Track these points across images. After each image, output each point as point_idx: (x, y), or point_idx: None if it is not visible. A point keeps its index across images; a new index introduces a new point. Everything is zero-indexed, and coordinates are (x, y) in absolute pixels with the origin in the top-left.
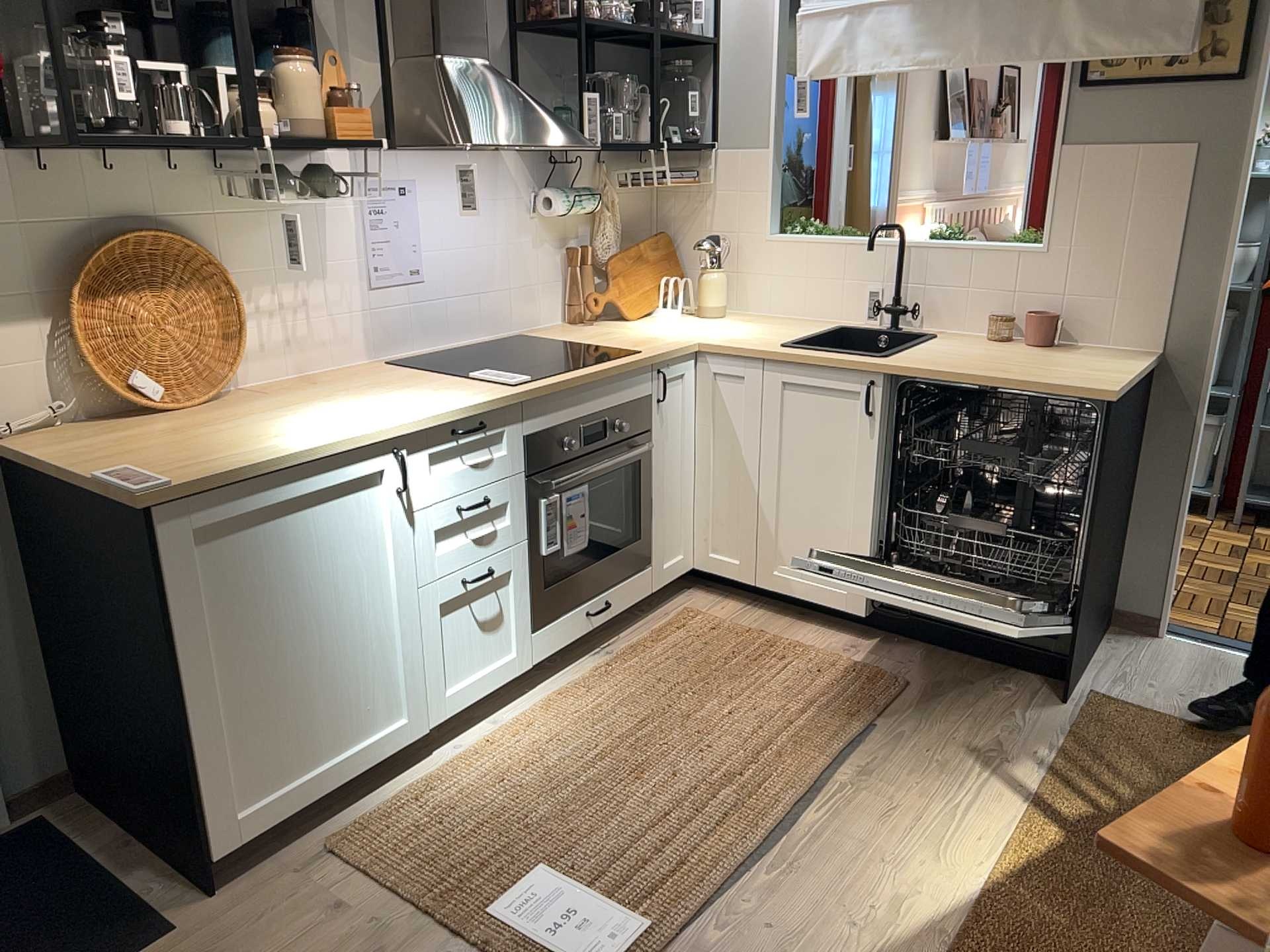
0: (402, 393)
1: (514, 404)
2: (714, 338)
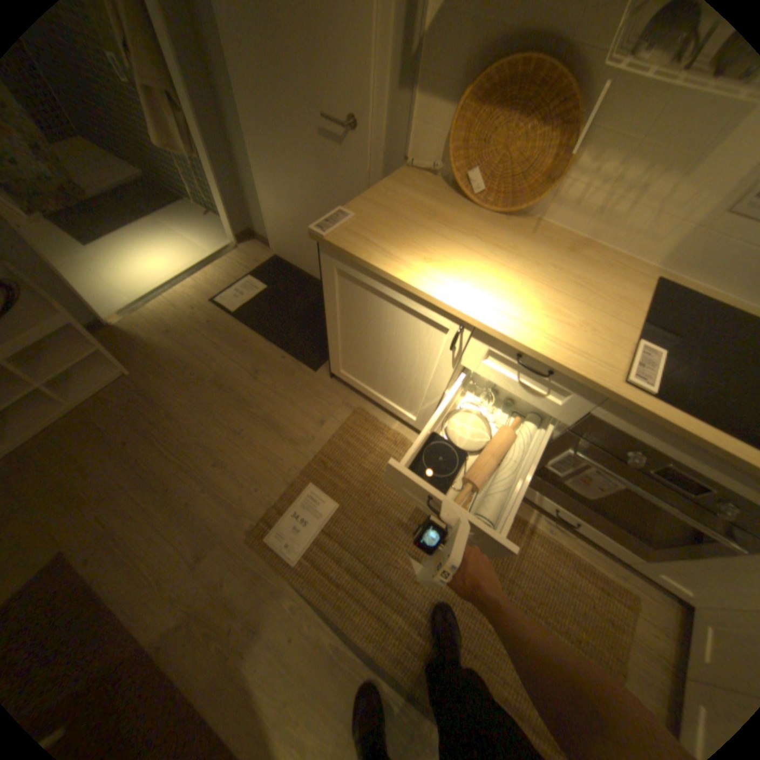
0: (568, 303)
1: (599, 392)
2: None
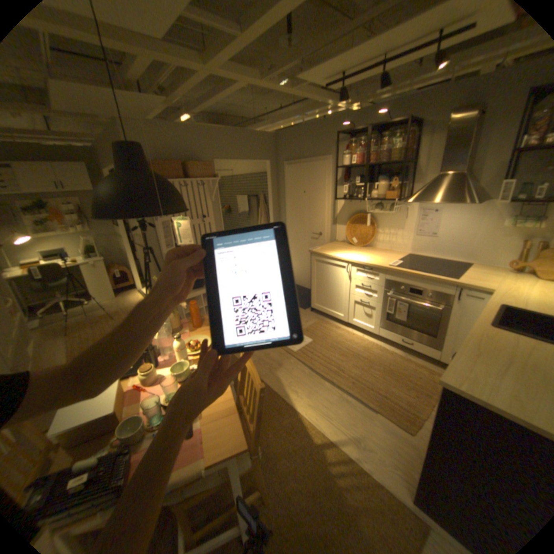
0: (377, 257)
1: (382, 269)
2: (511, 293)
